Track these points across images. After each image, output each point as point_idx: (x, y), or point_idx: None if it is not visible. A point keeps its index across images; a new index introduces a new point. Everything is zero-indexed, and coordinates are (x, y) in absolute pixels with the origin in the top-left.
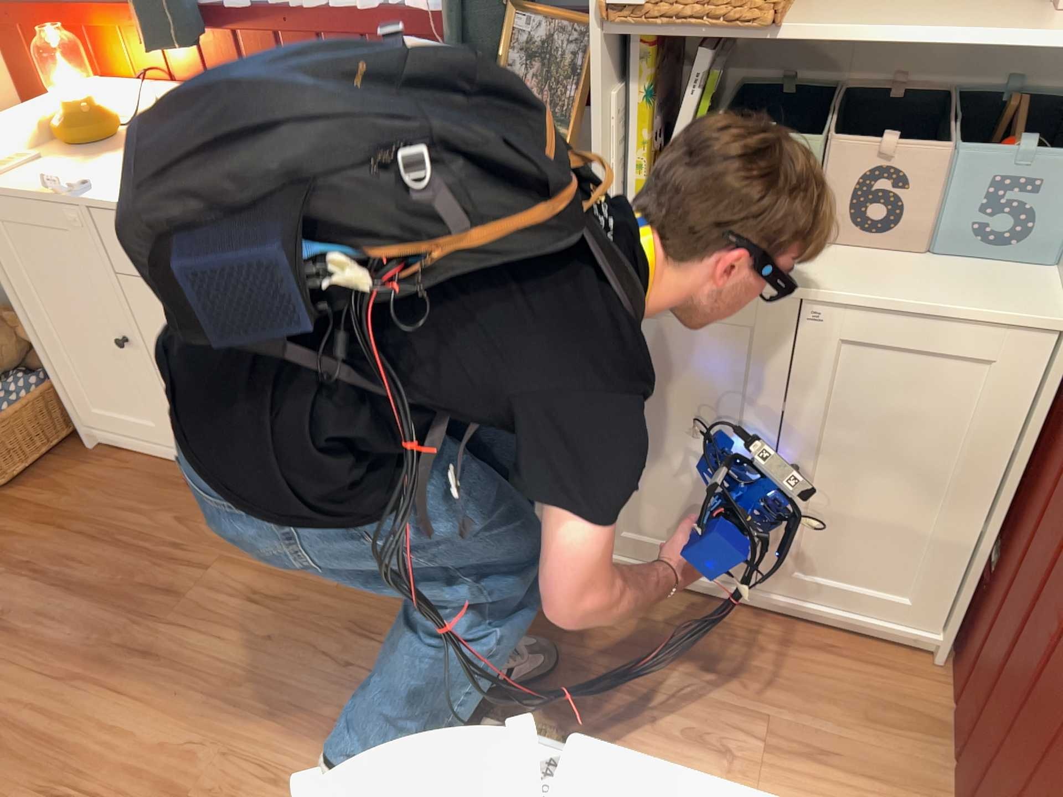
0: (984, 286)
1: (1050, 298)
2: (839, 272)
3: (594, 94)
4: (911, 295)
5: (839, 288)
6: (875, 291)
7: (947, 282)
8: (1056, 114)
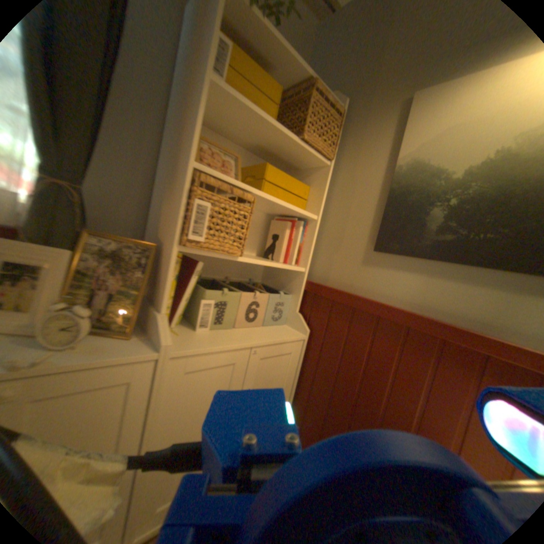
0: (282, 331)
1: (298, 331)
2: (253, 334)
3: (170, 271)
4: (276, 337)
5: (260, 339)
6: (268, 338)
7: (276, 332)
8: (265, 286)
